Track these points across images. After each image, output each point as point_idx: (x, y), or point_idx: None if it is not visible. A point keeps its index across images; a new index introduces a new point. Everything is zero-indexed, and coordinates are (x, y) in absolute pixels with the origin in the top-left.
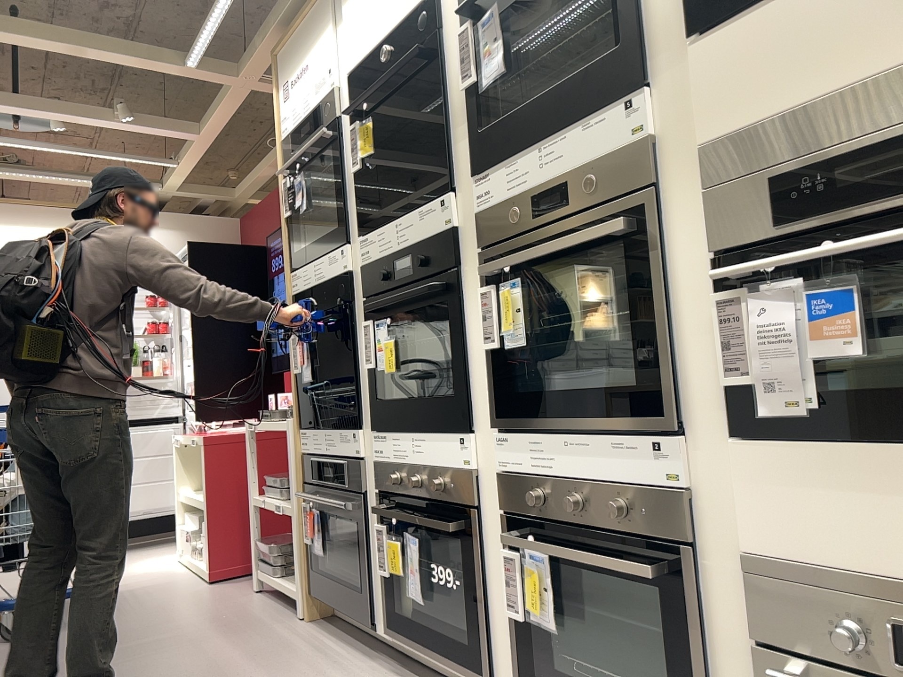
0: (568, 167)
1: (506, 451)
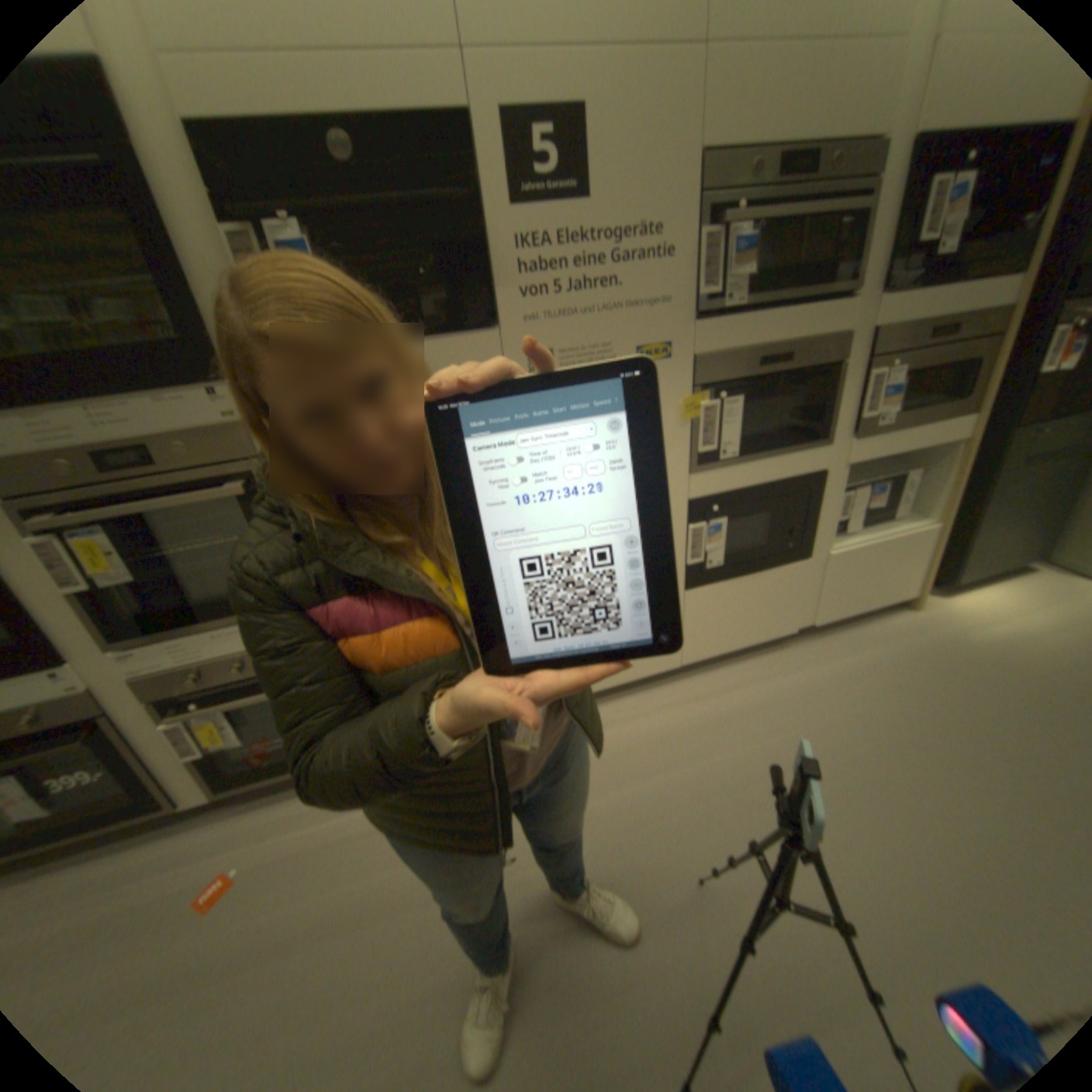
0: (140, 431)
1: (132, 663)
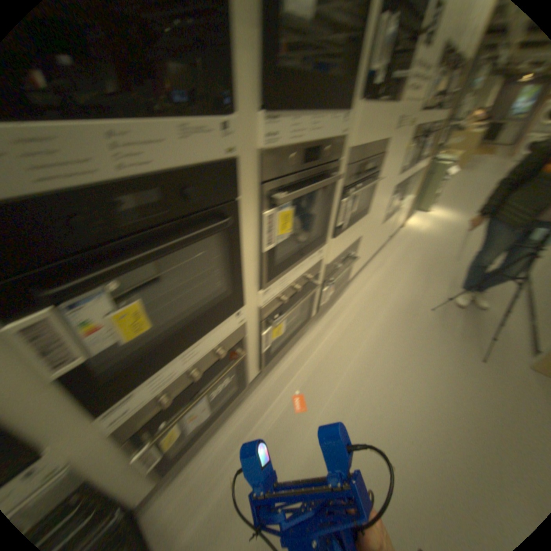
0: (325, 136)
1: (269, 293)
